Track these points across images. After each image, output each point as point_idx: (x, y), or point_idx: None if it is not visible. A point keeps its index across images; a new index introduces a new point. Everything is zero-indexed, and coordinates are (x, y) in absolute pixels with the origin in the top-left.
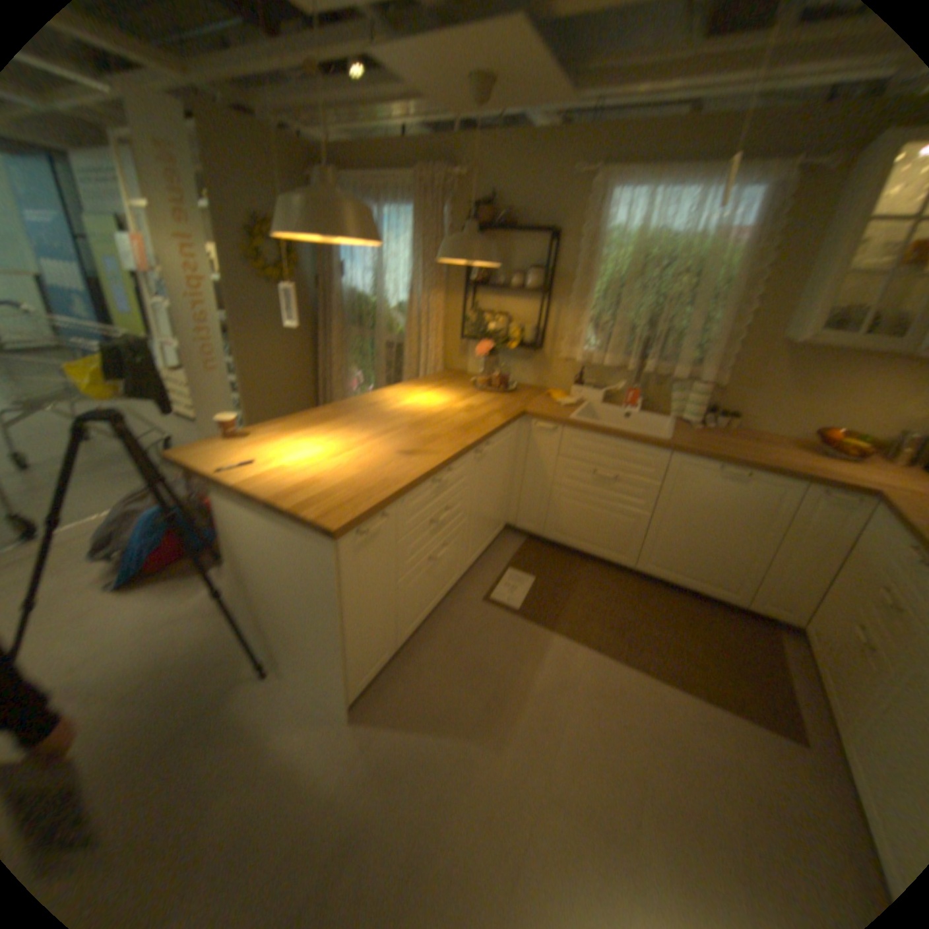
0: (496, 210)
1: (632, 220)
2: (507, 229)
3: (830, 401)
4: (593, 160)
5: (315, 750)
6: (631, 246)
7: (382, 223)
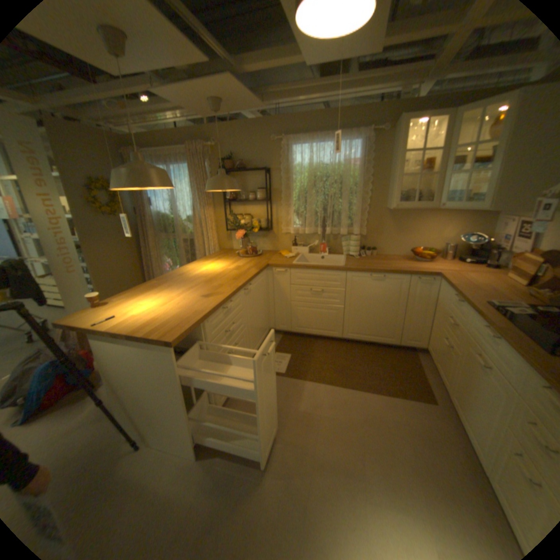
0: (235, 160)
1: (305, 159)
2: (242, 169)
3: (414, 235)
4: (280, 132)
5: (179, 478)
6: (307, 172)
7: (171, 173)
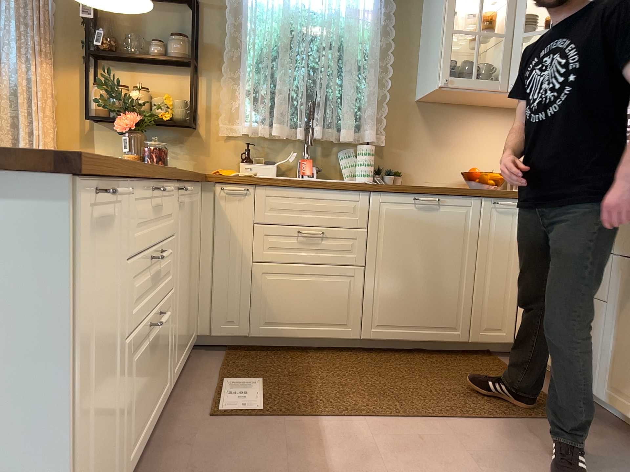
0: None
1: None
2: None
3: (460, 151)
4: None
5: None
6: (277, 20)
7: None
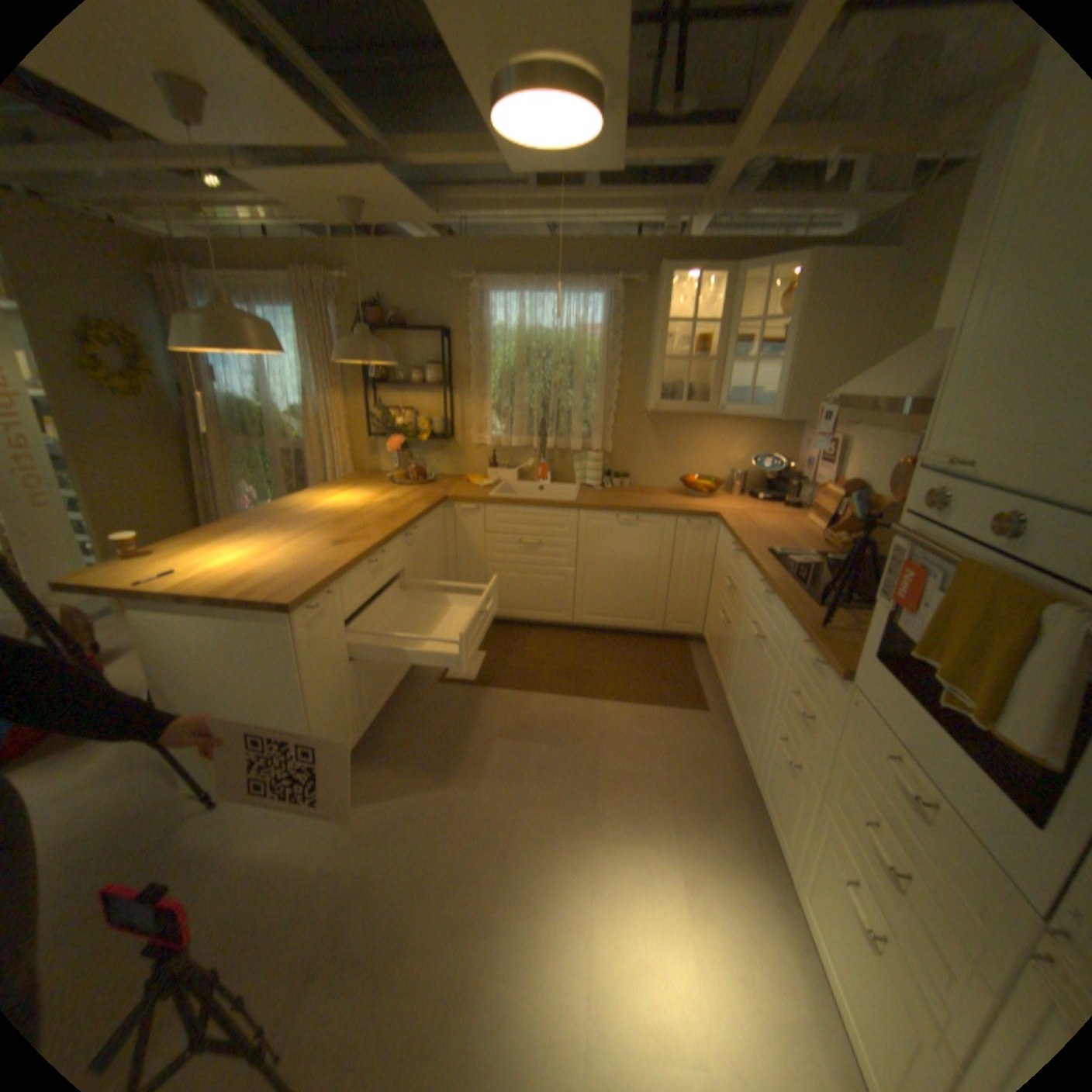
0: (385, 311)
1: (510, 321)
2: (399, 329)
3: (685, 456)
4: (467, 269)
5: (294, 841)
6: (515, 342)
7: None
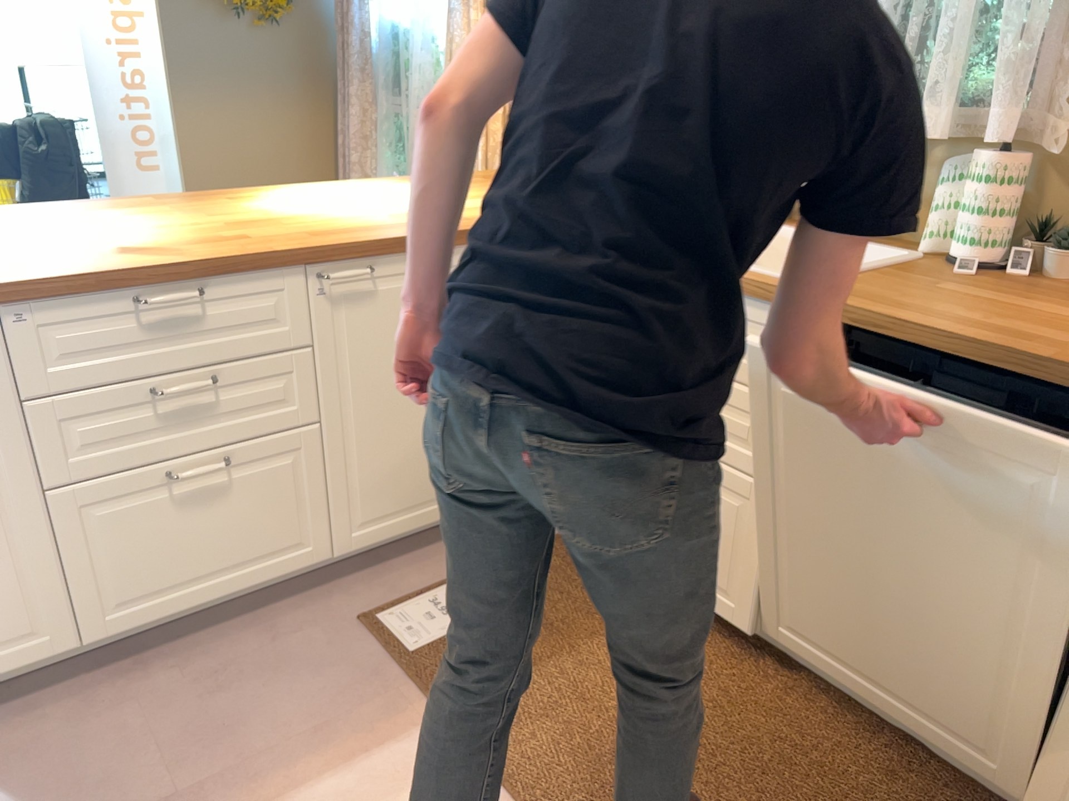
0: None
1: None
2: None
3: None
4: None
5: None
6: None
7: None
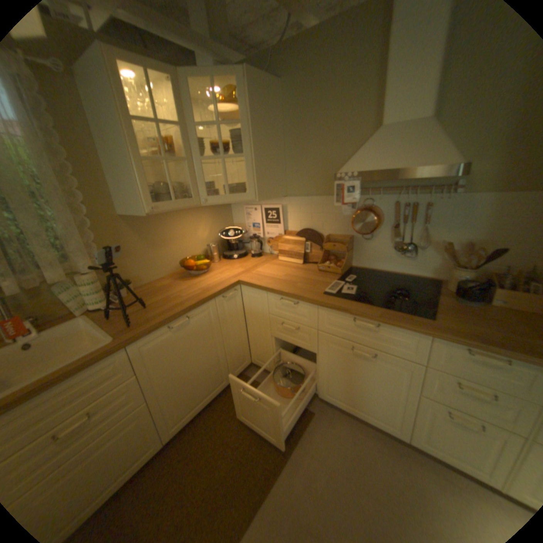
0: None
1: None
2: None
3: (170, 245)
4: None
5: None
6: None
7: None
